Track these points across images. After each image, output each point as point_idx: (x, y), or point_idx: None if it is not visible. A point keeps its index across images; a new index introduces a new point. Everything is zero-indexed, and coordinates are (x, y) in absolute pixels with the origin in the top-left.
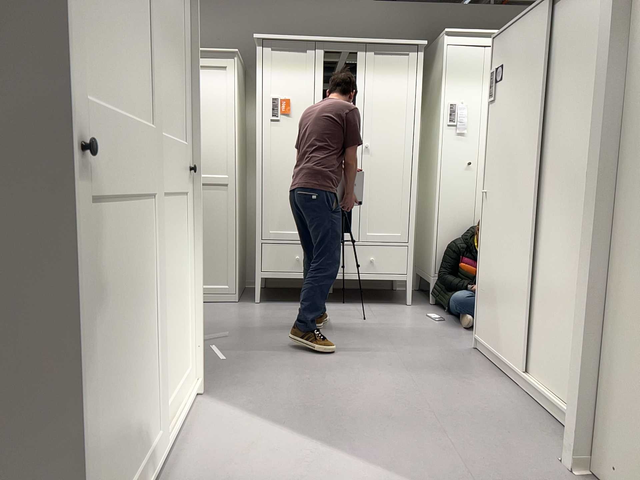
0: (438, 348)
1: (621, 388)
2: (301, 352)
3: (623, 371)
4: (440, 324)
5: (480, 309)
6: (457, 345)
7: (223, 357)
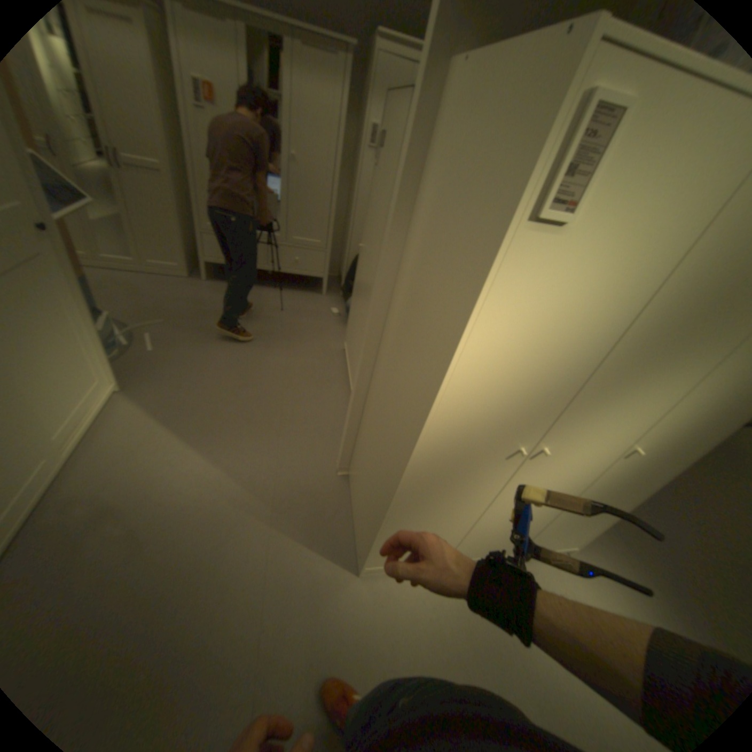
0: (318, 347)
1: (358, 447)
2: (214, 345)
3: (360, 440)
4: (333, 321)
5: (347, 329)
6: (333, 345)
7: (149, 347)
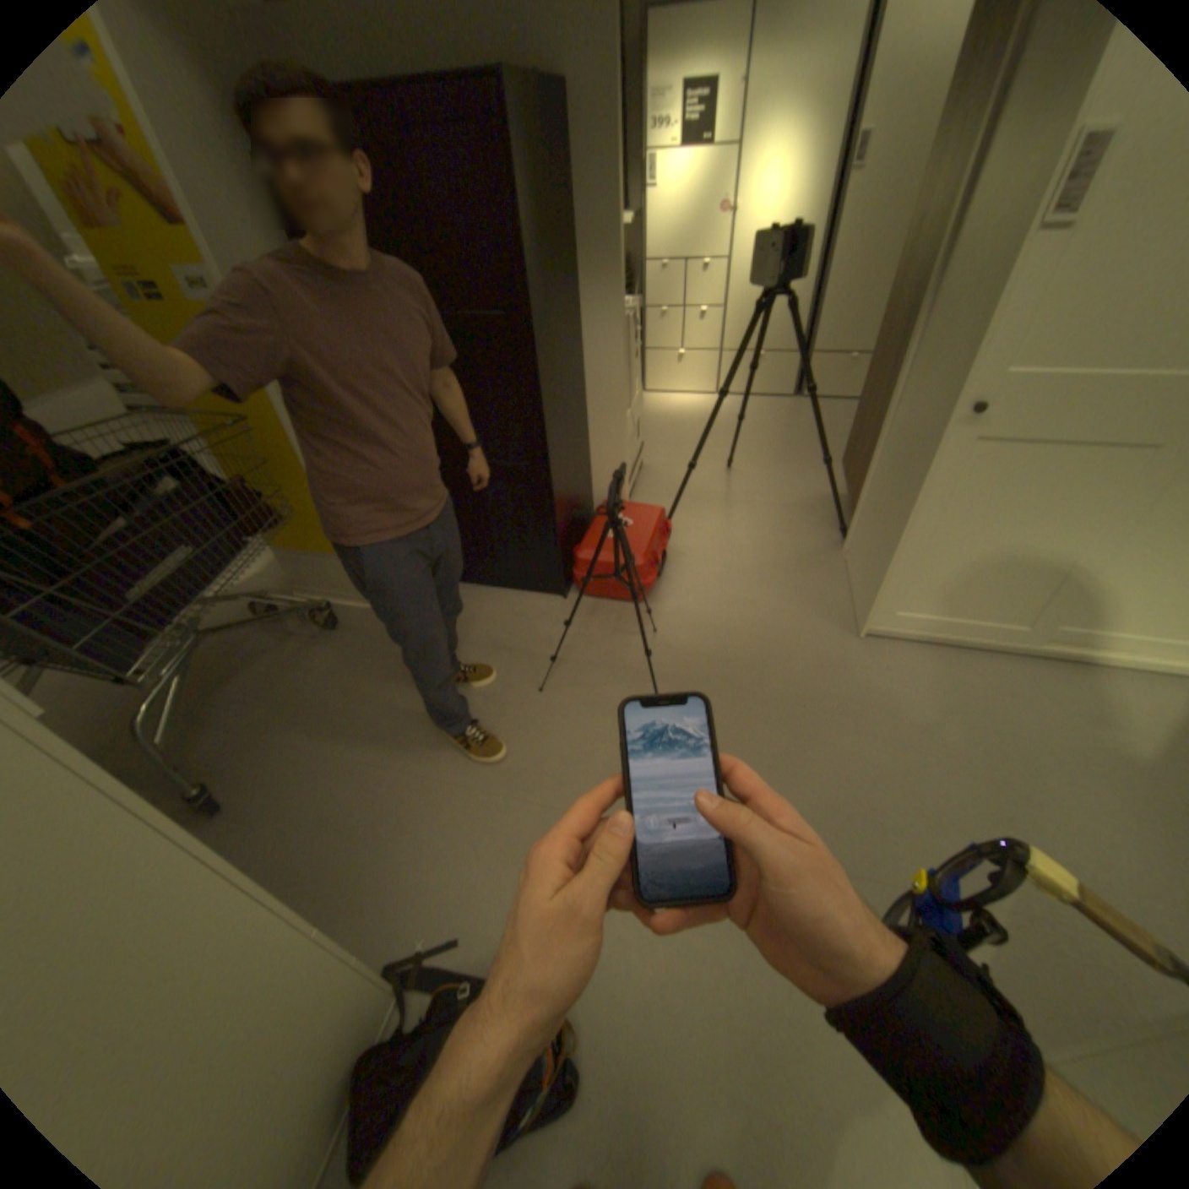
0: None
1: None
2: None
3: None
4: None
5: None
6: None
7: None
